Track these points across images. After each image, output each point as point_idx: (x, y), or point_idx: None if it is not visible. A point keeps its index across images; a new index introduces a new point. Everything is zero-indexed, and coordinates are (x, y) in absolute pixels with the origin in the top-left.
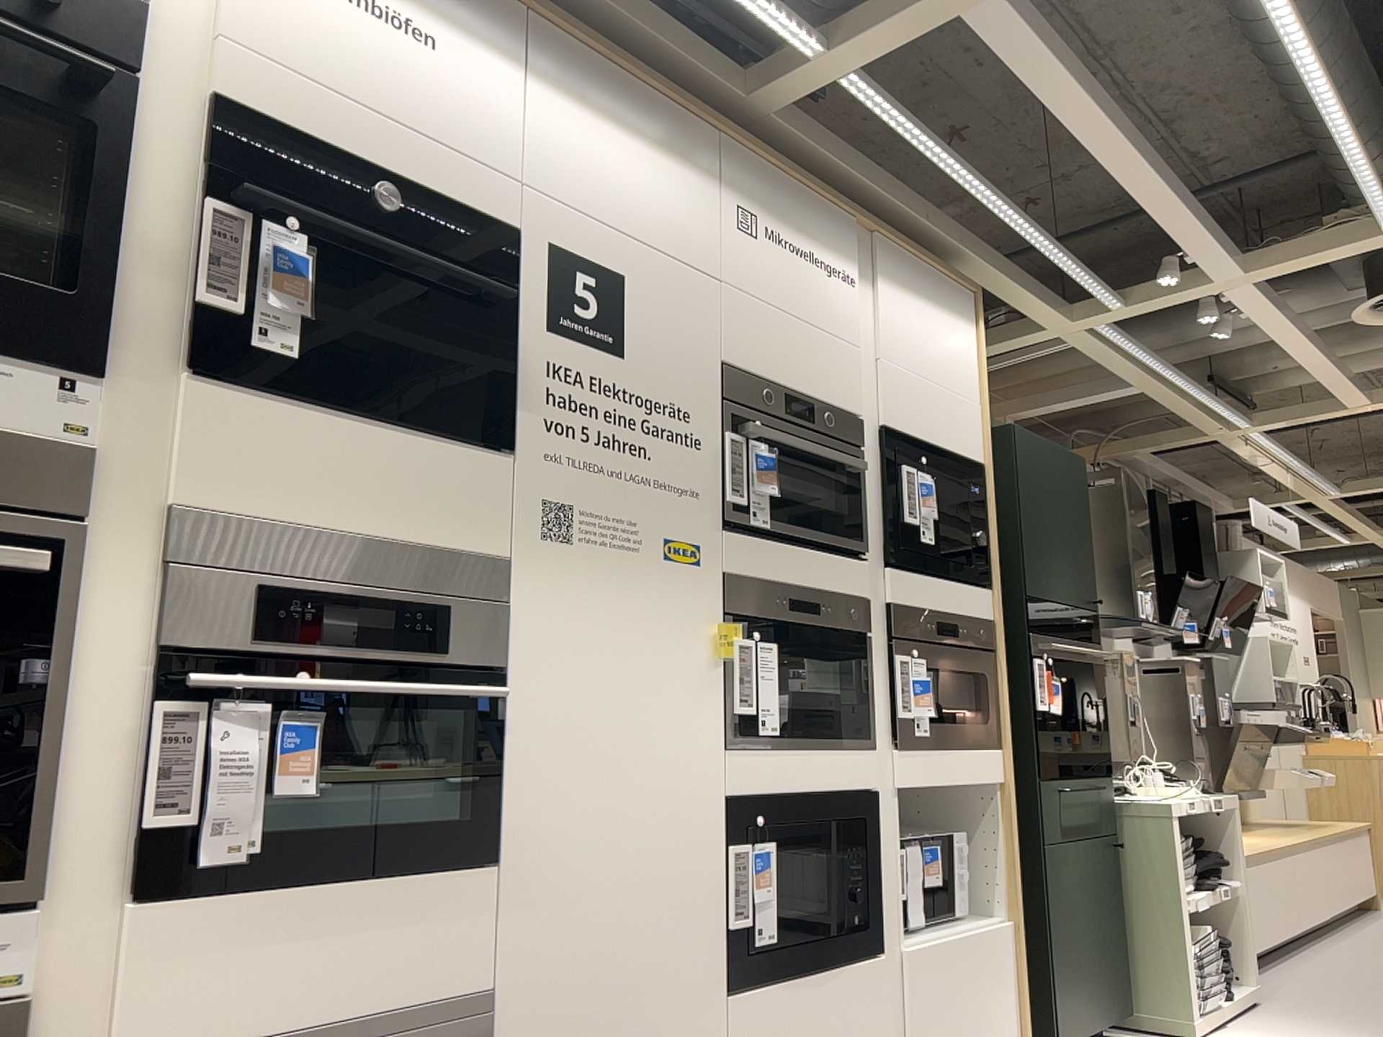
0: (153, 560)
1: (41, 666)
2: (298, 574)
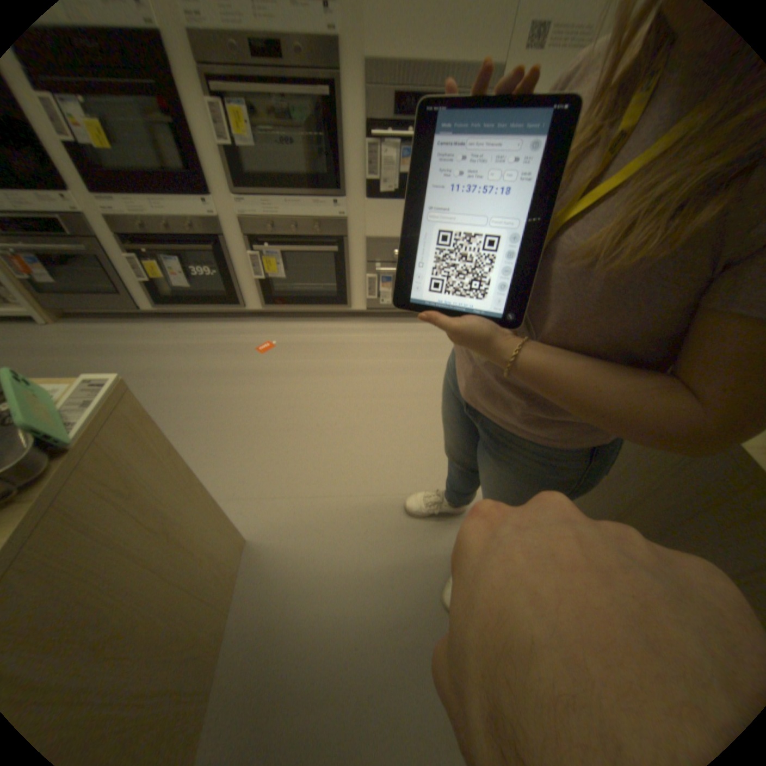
0: (362, 82)
1: (335, 126)
2: (410, 83)
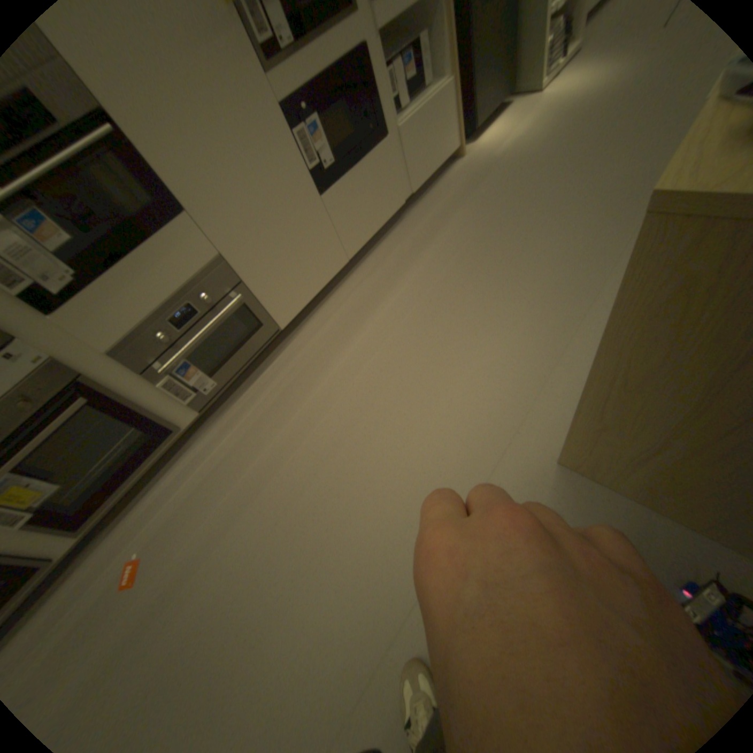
0: None
1: None
2: None
